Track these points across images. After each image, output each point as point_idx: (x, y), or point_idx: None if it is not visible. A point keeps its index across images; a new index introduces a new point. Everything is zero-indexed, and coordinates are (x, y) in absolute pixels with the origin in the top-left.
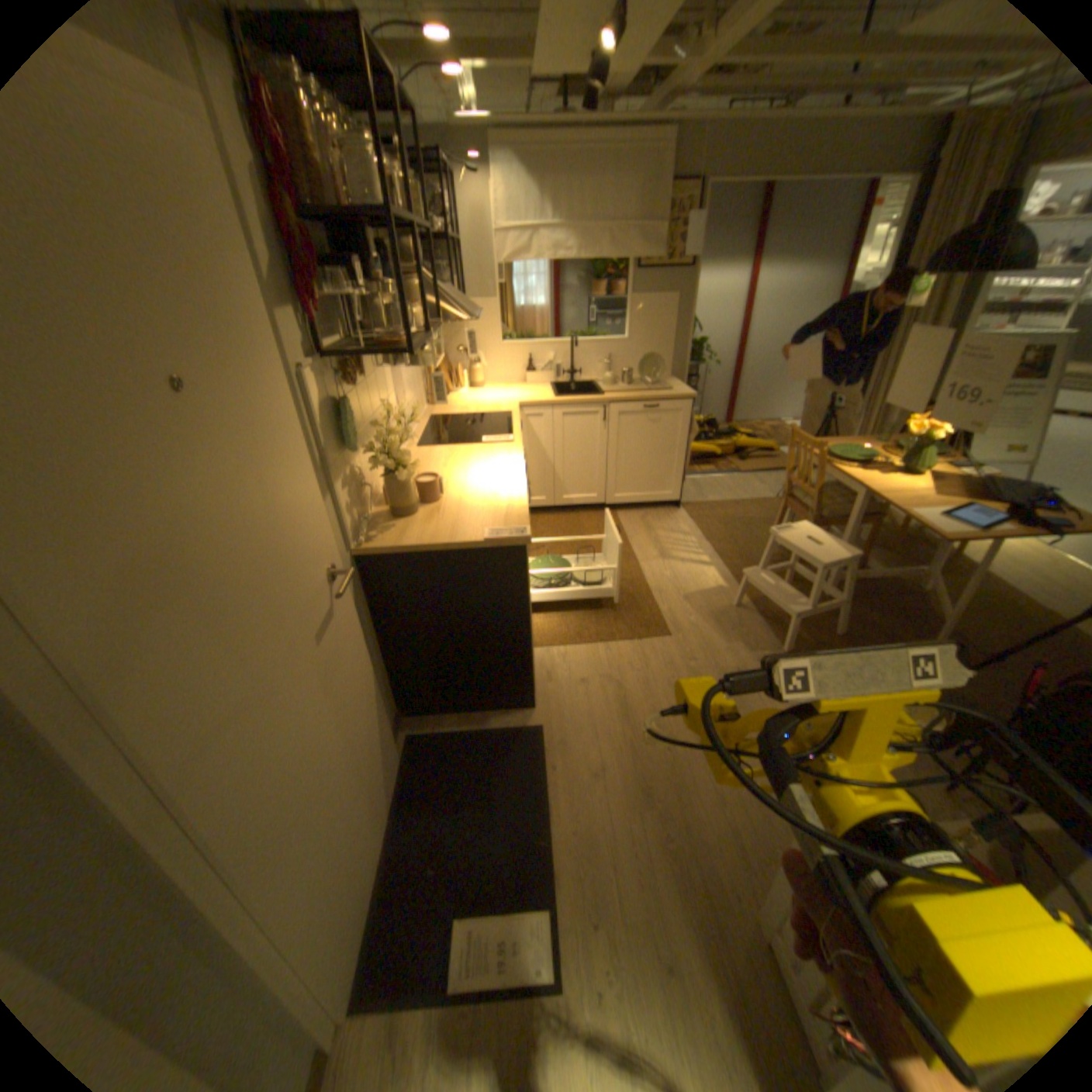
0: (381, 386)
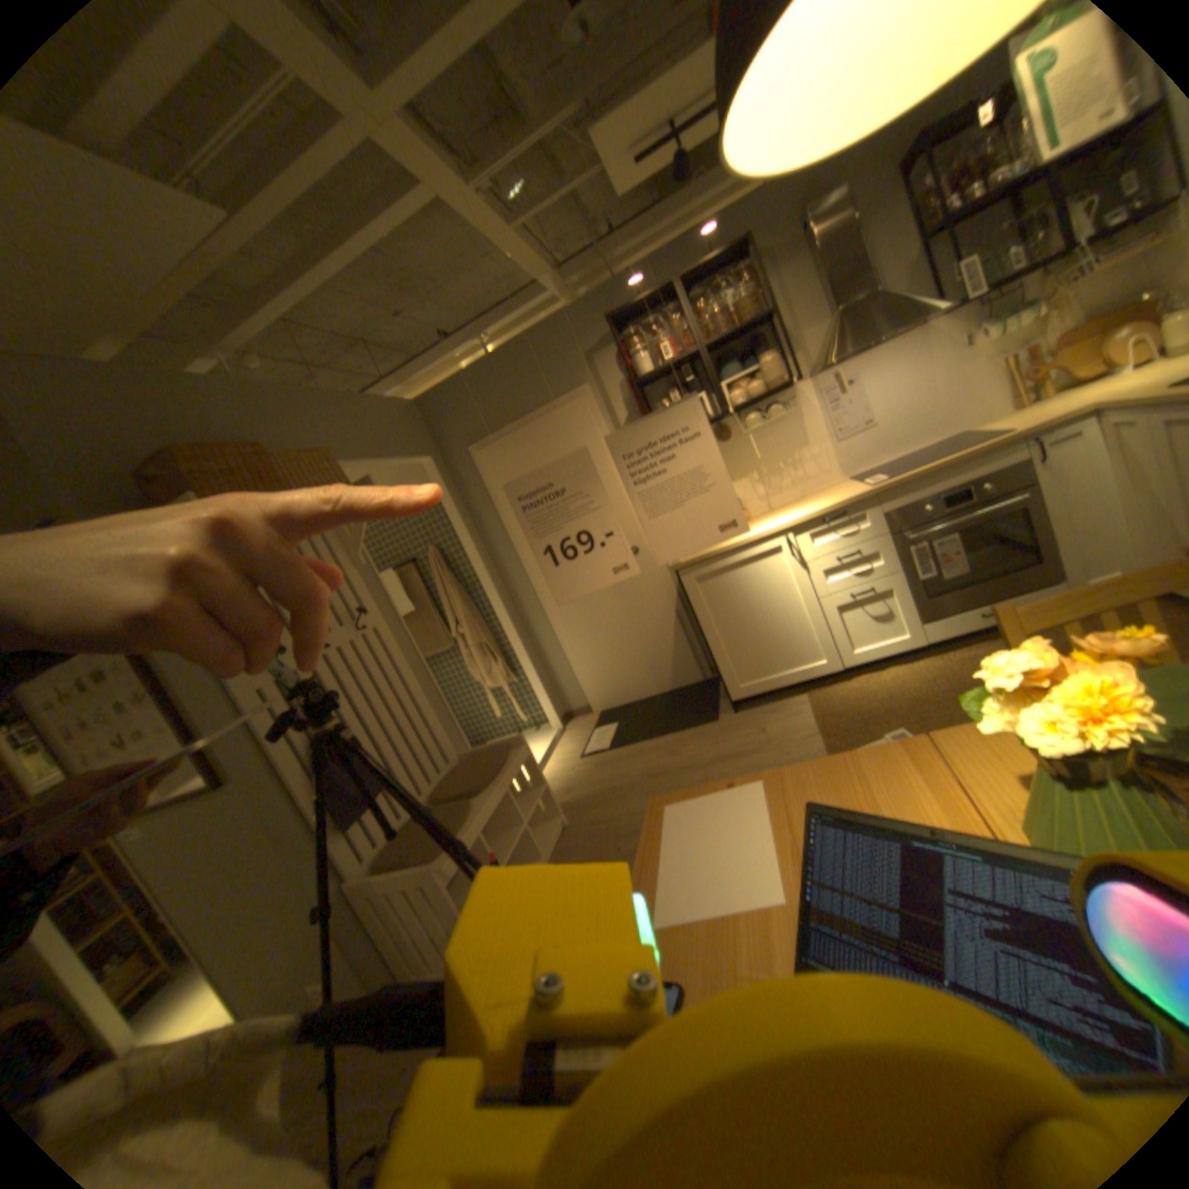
0: (792, 430)
